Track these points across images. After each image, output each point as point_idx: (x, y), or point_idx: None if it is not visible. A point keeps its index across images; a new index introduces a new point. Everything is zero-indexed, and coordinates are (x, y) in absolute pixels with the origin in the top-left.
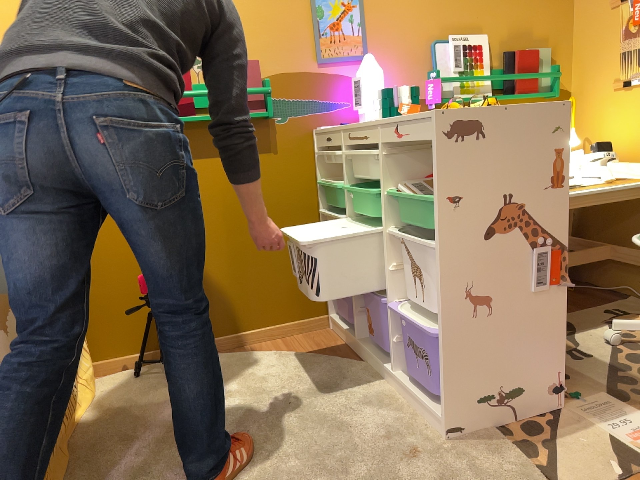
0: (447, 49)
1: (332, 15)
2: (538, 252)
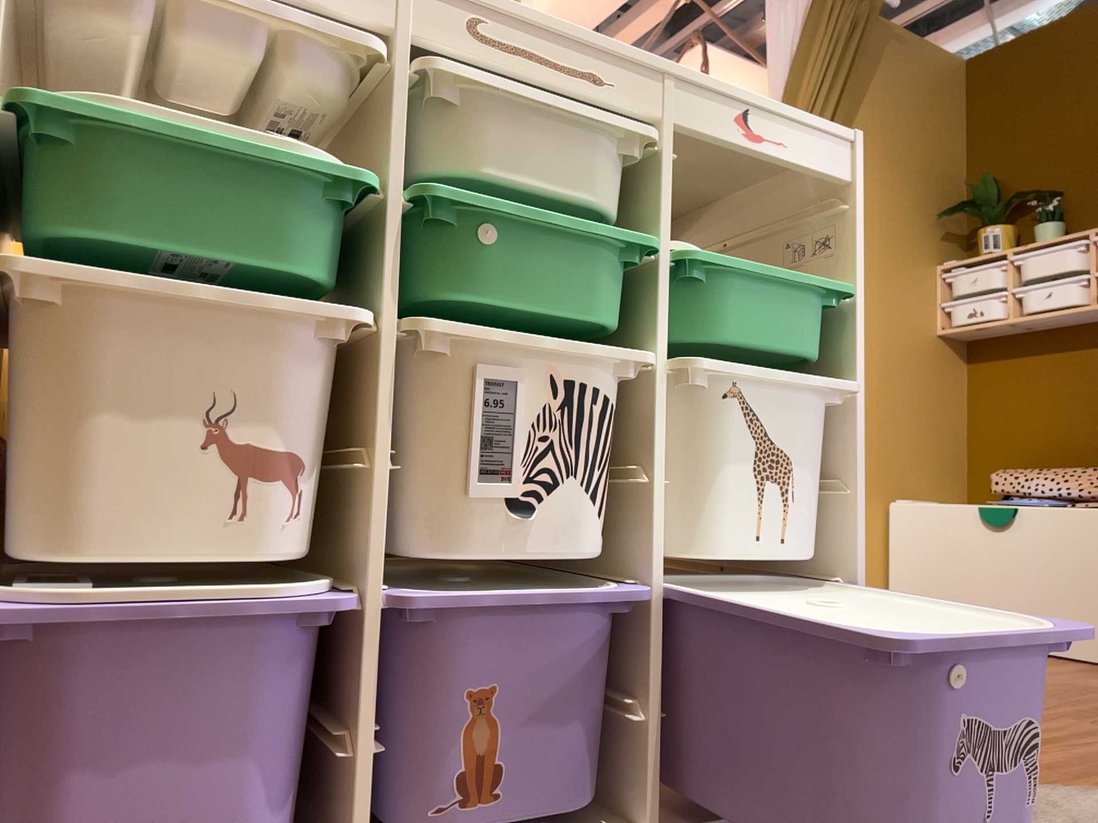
0: None
1: None
2: None
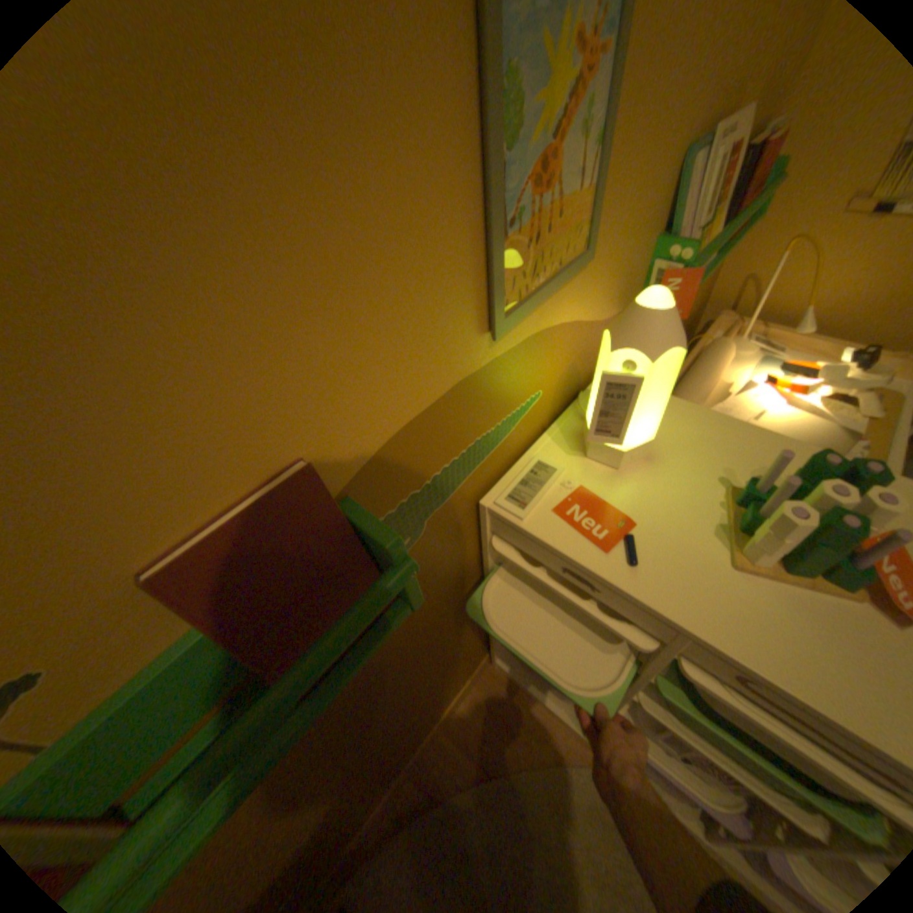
0: (708, 164)
1: (548, 110)
2: None
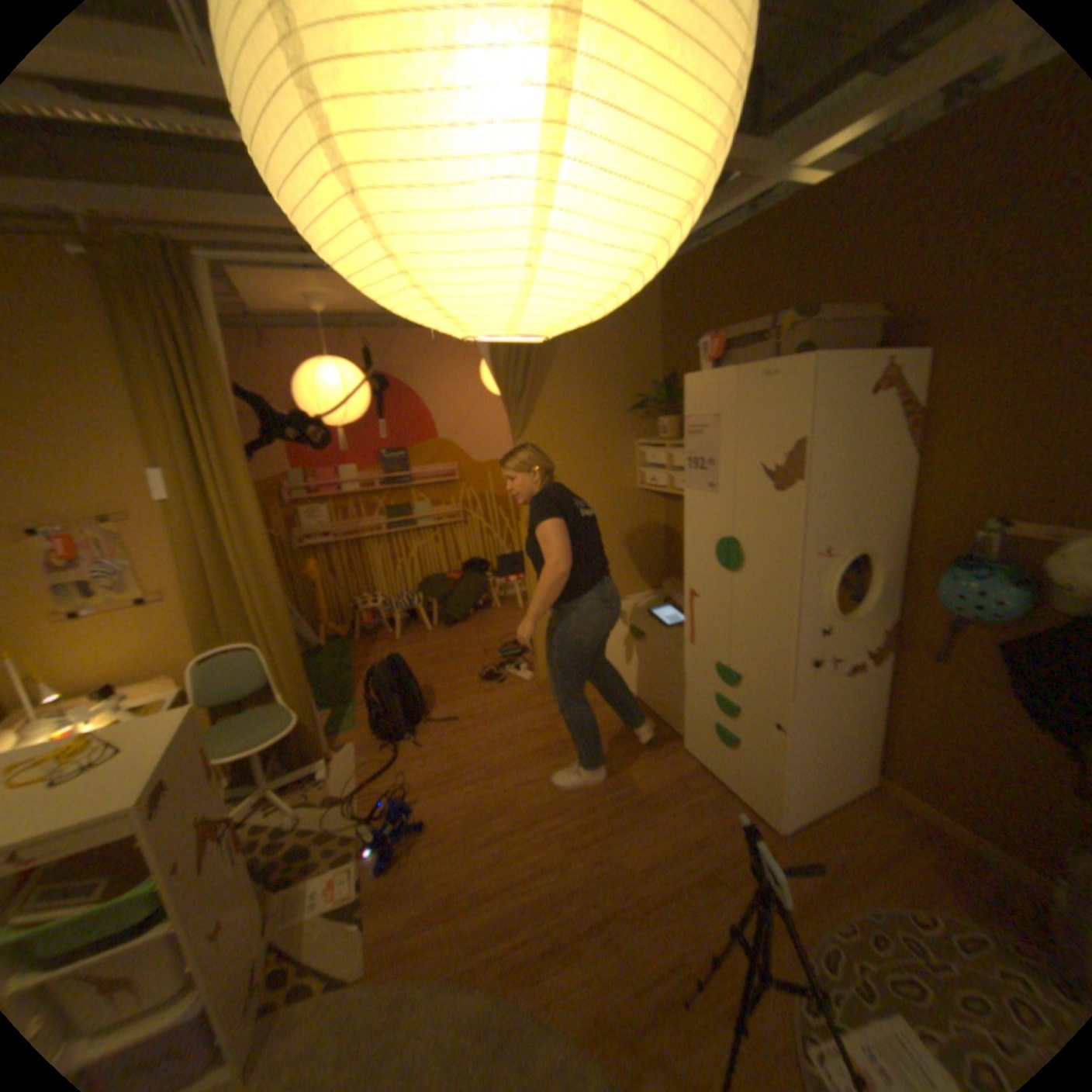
0: None
1: None
2: (224, 844)
